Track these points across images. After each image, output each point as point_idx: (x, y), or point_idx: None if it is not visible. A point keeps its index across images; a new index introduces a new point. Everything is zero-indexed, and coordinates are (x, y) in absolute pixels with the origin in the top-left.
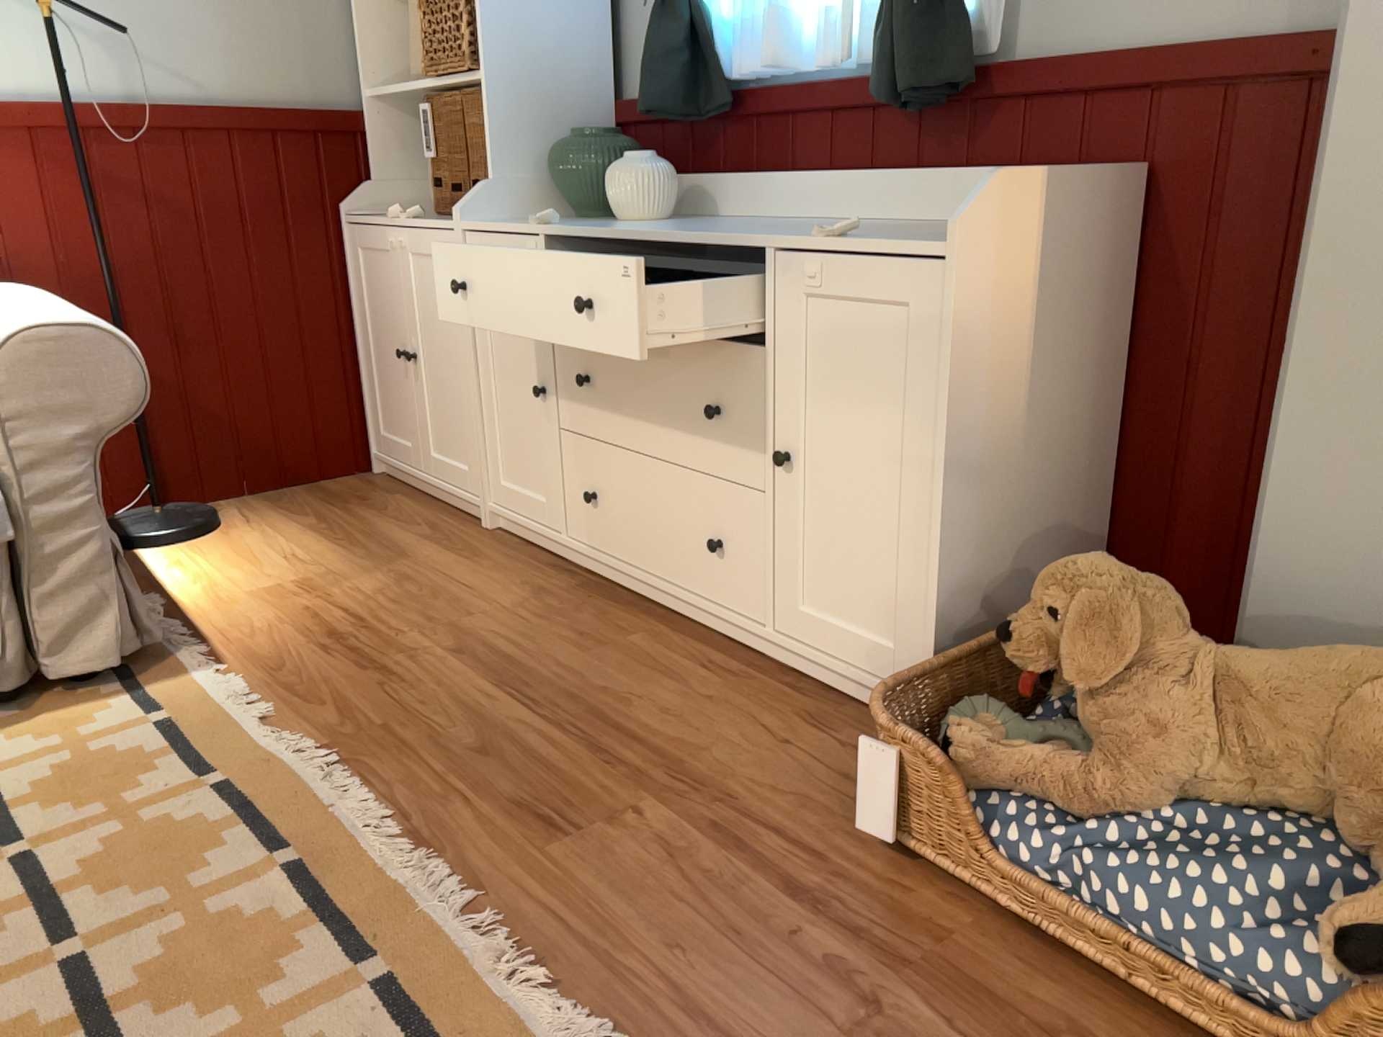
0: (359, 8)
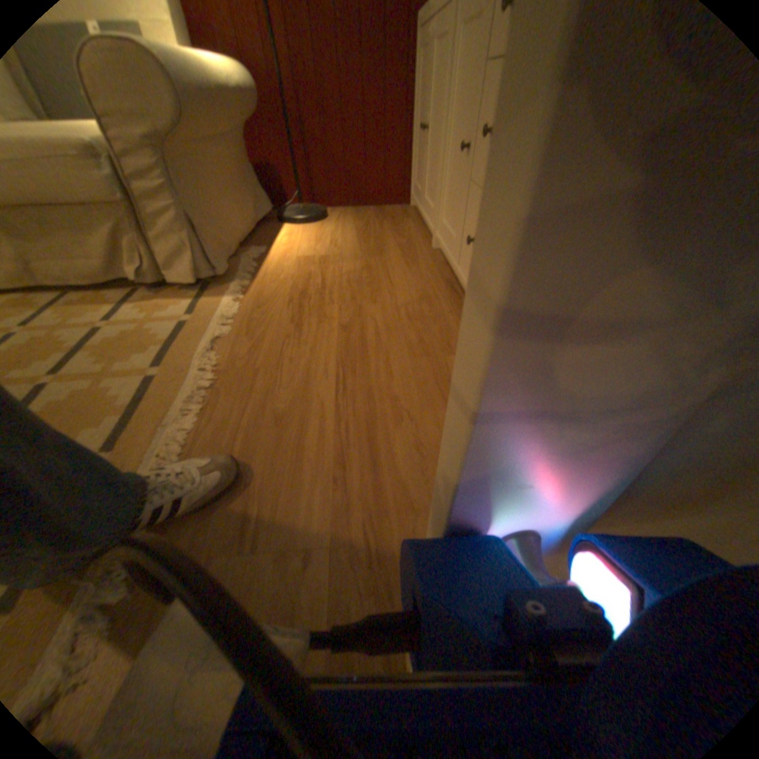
0: None
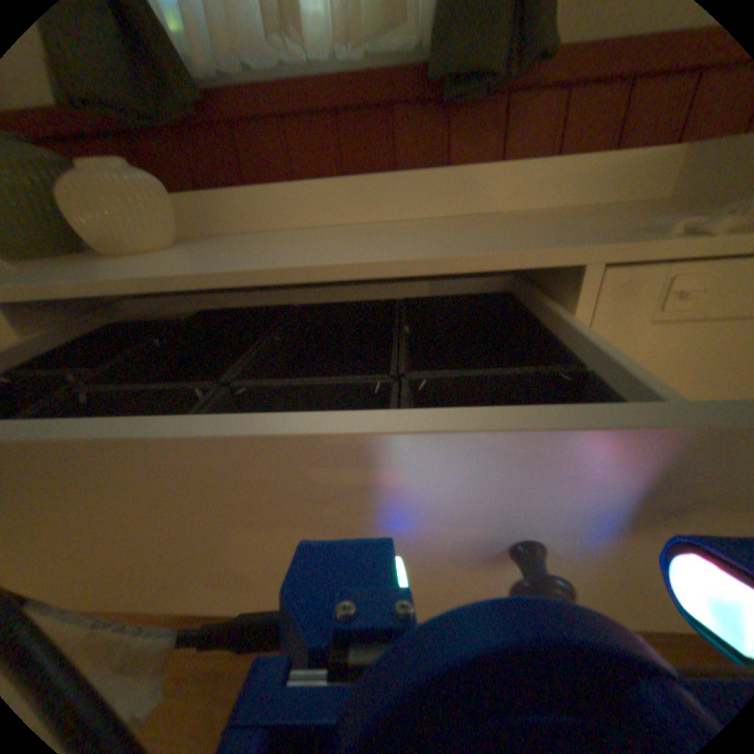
0: None
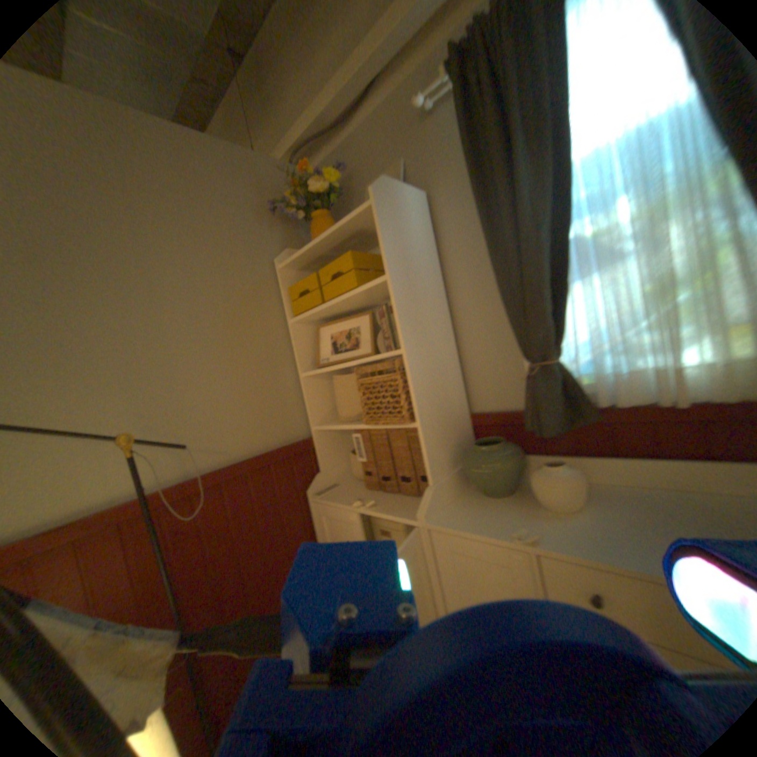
0: (307, 382)
